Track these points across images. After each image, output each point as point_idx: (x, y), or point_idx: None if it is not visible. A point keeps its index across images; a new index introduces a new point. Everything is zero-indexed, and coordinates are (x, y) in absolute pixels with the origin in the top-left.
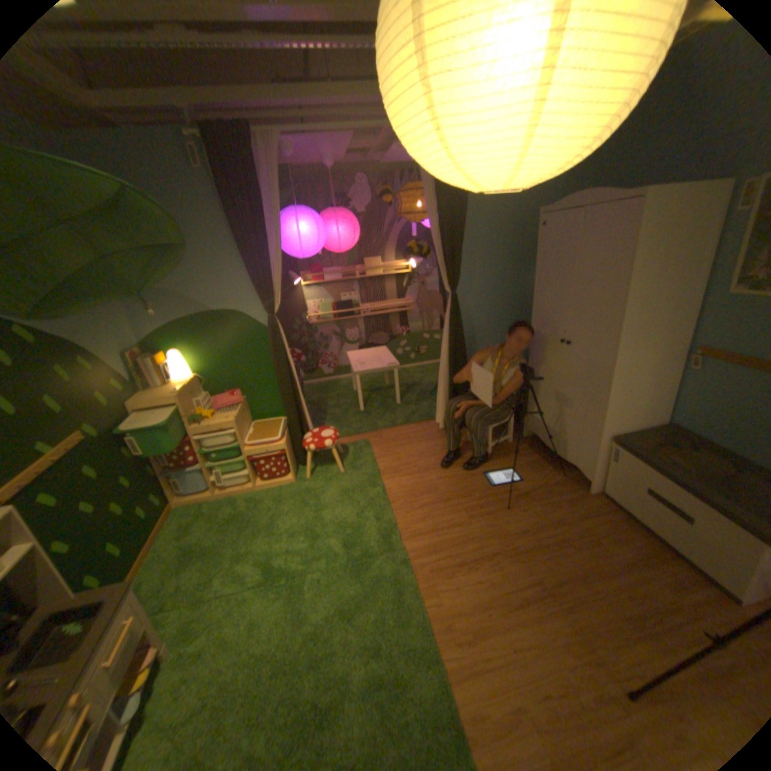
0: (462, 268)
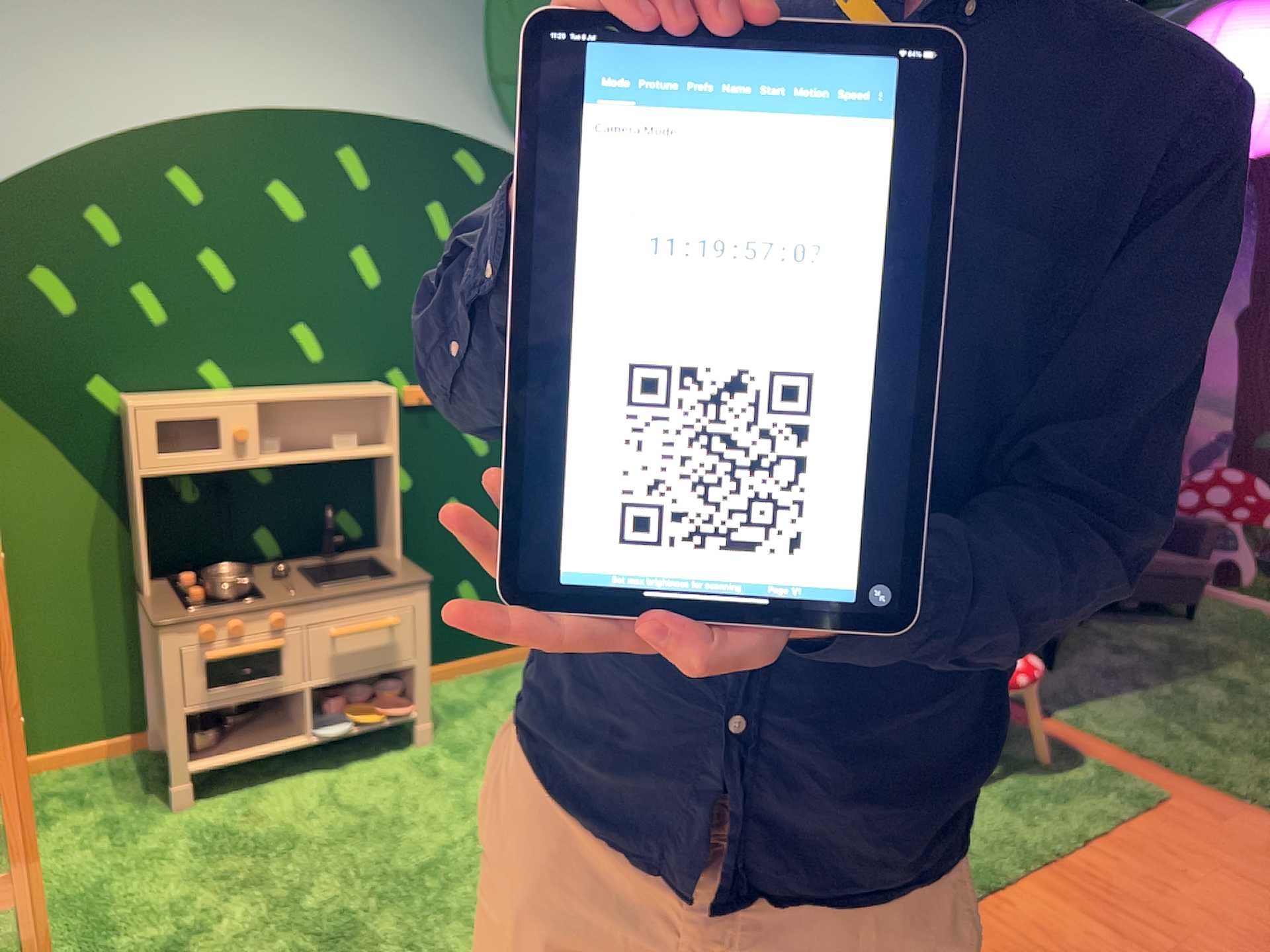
0: None
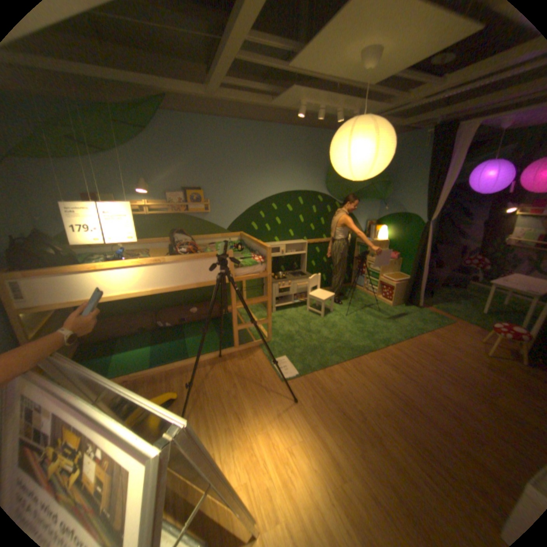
0: None
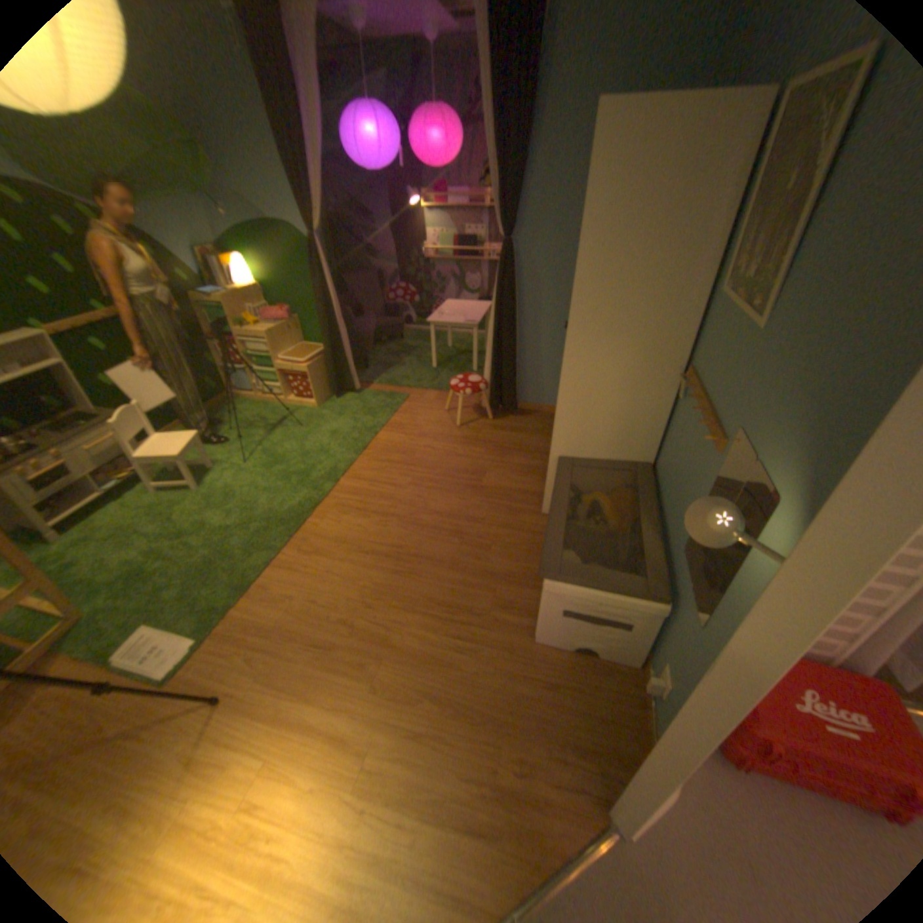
0: (531, 206)
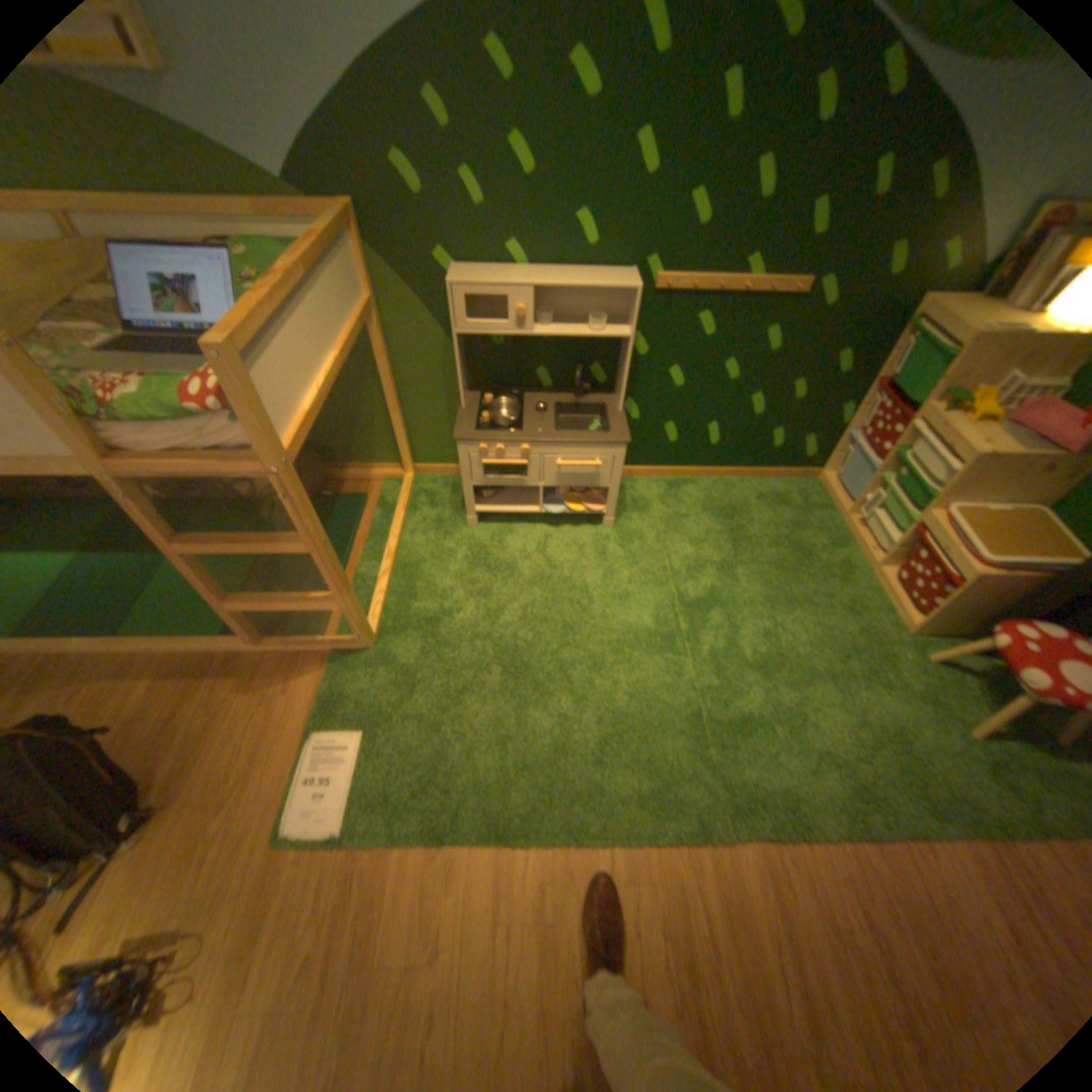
0: None
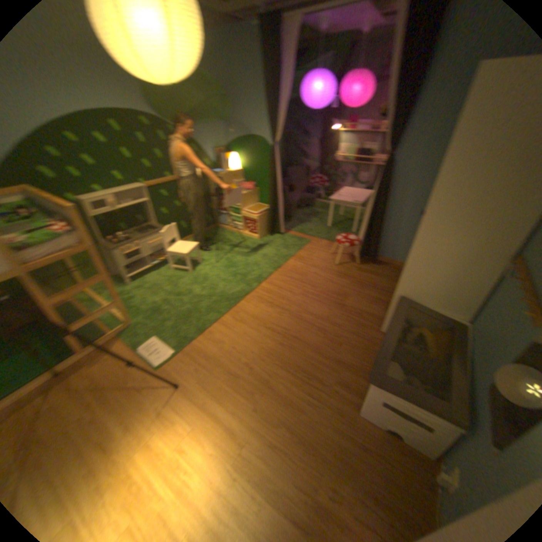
0: (412, 132)
